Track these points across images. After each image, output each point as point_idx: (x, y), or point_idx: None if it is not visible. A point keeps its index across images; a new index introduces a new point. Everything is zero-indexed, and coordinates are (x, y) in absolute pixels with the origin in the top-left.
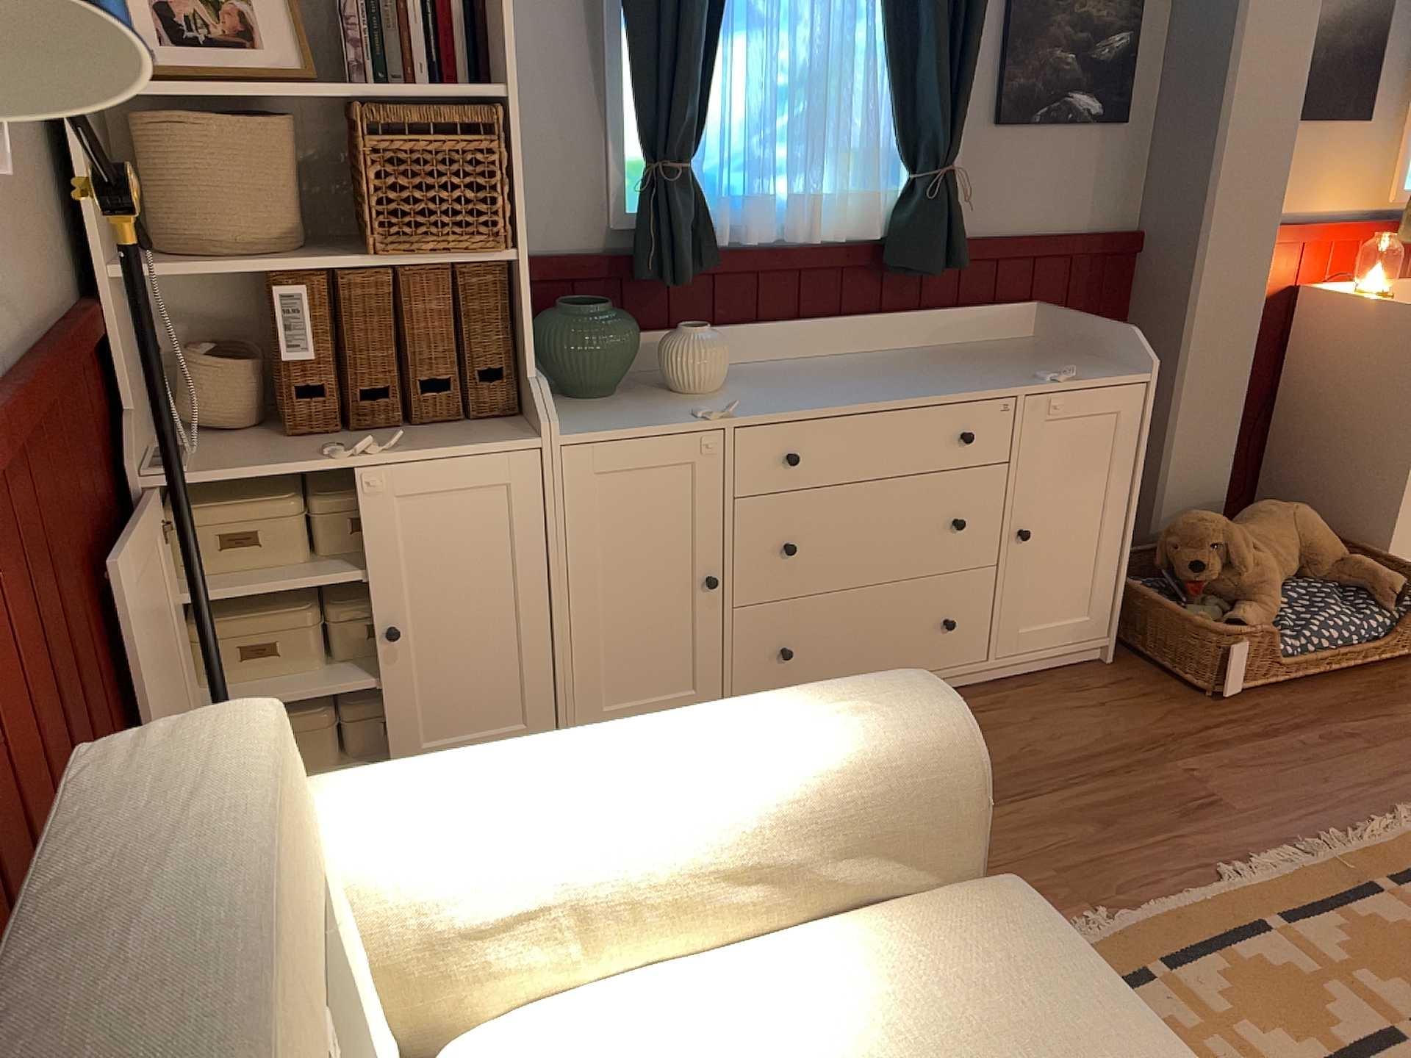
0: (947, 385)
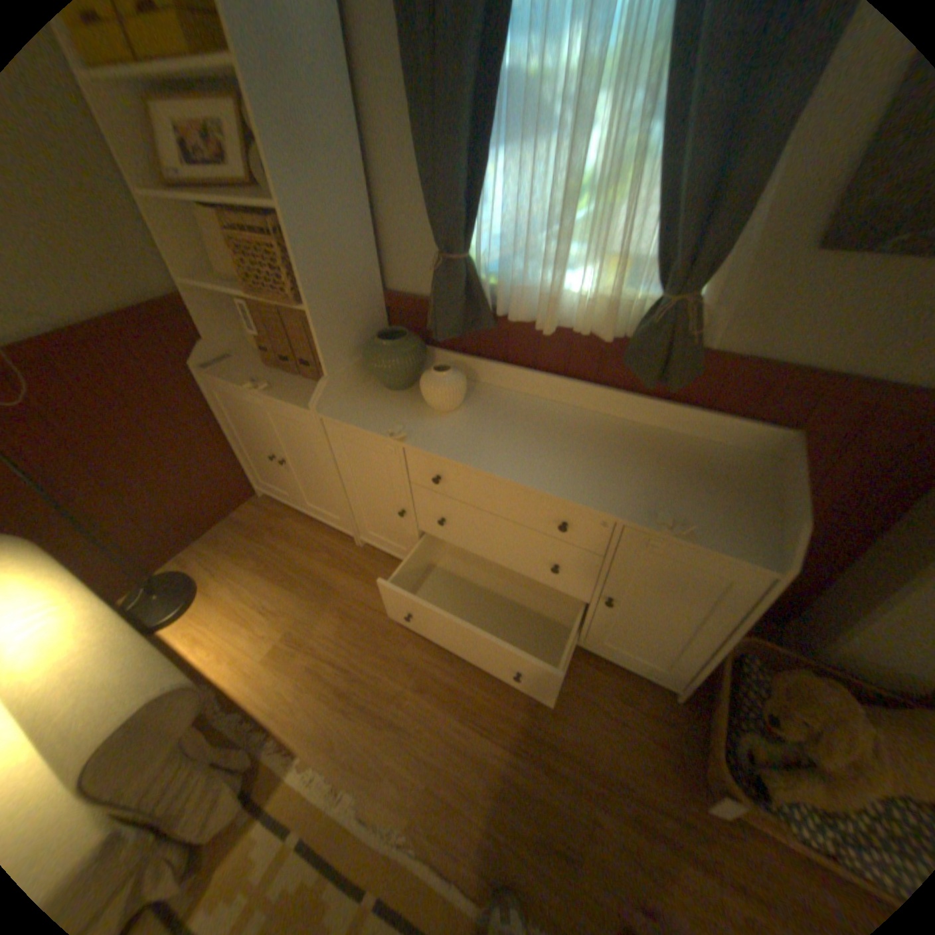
0: (576, 482)
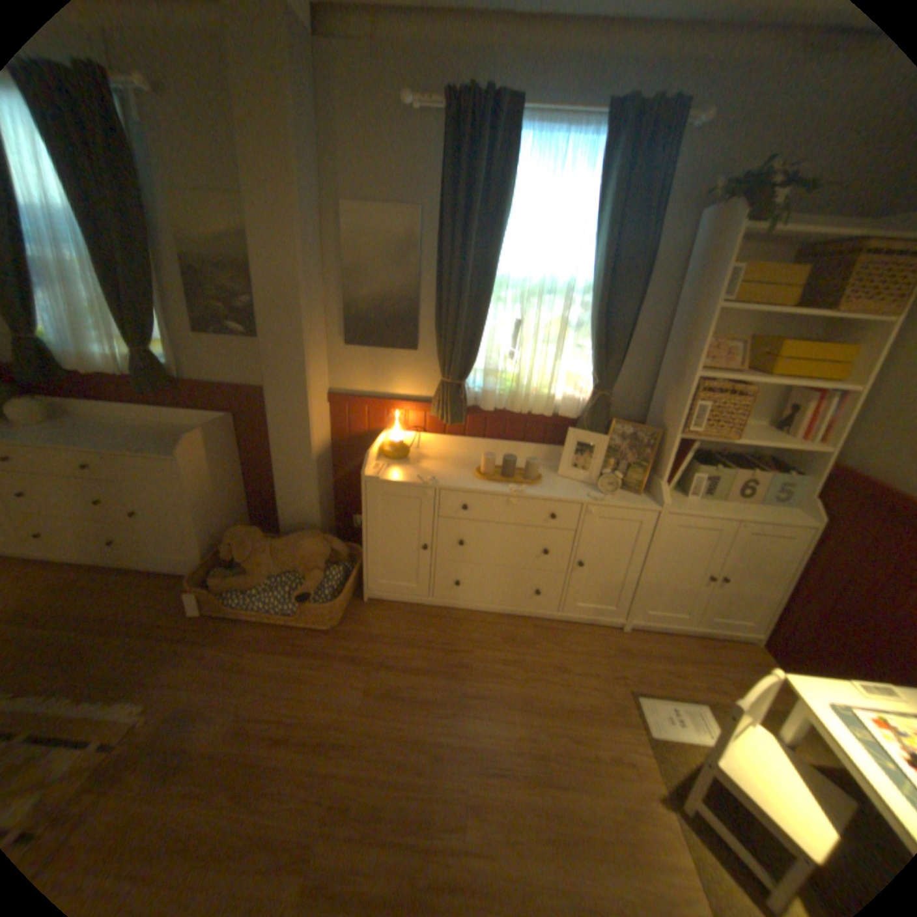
0: (92, 444)
